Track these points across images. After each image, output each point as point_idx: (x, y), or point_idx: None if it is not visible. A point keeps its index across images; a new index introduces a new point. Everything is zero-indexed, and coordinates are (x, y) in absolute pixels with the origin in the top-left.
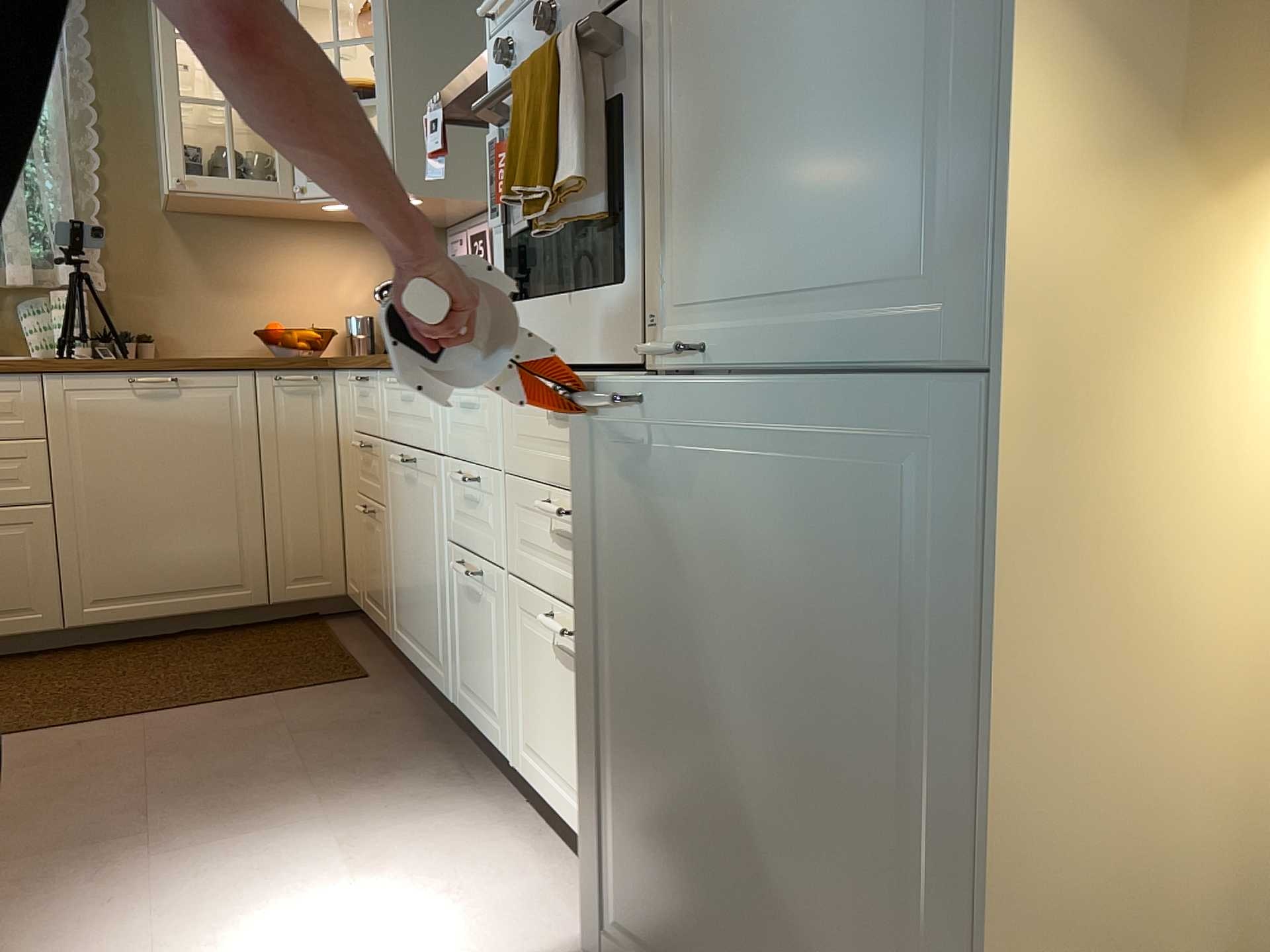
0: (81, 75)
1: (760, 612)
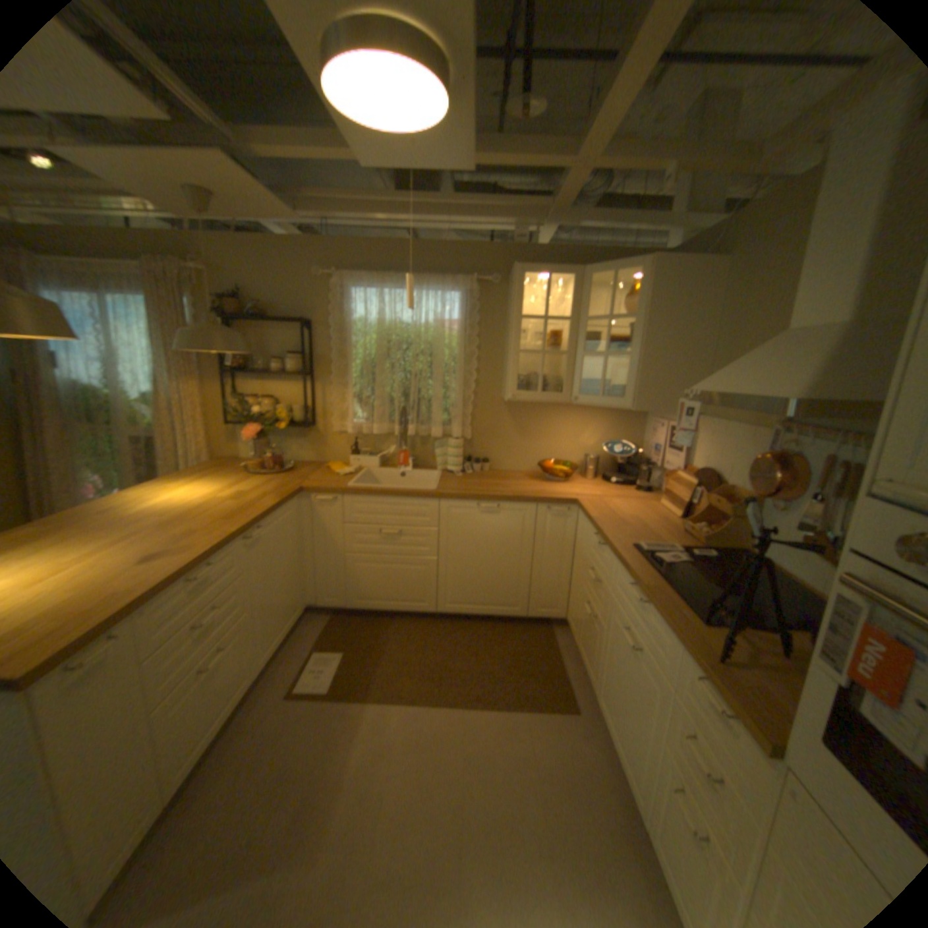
0: (474, 332)
1: None
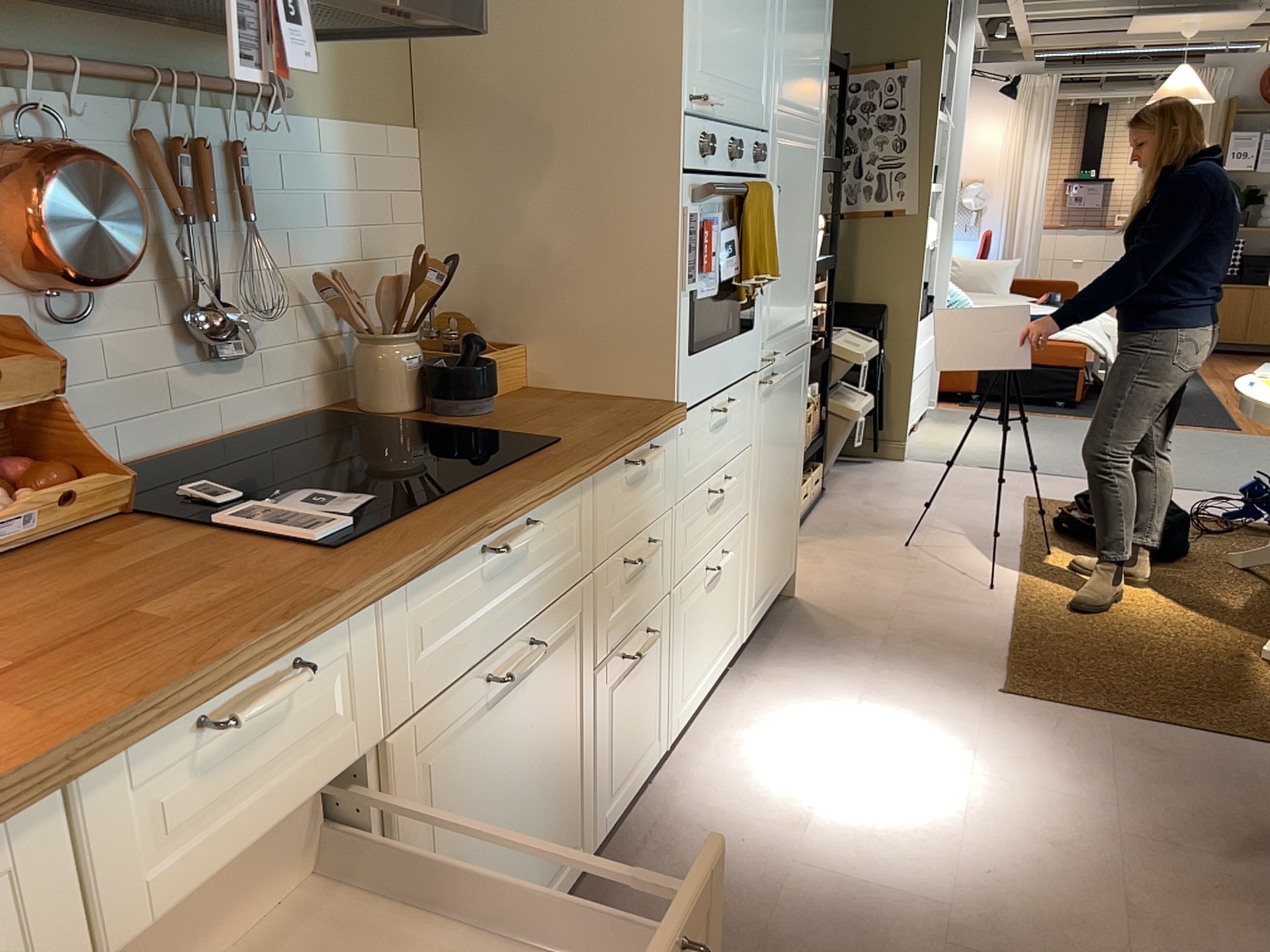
0: None
1: (777, 447)
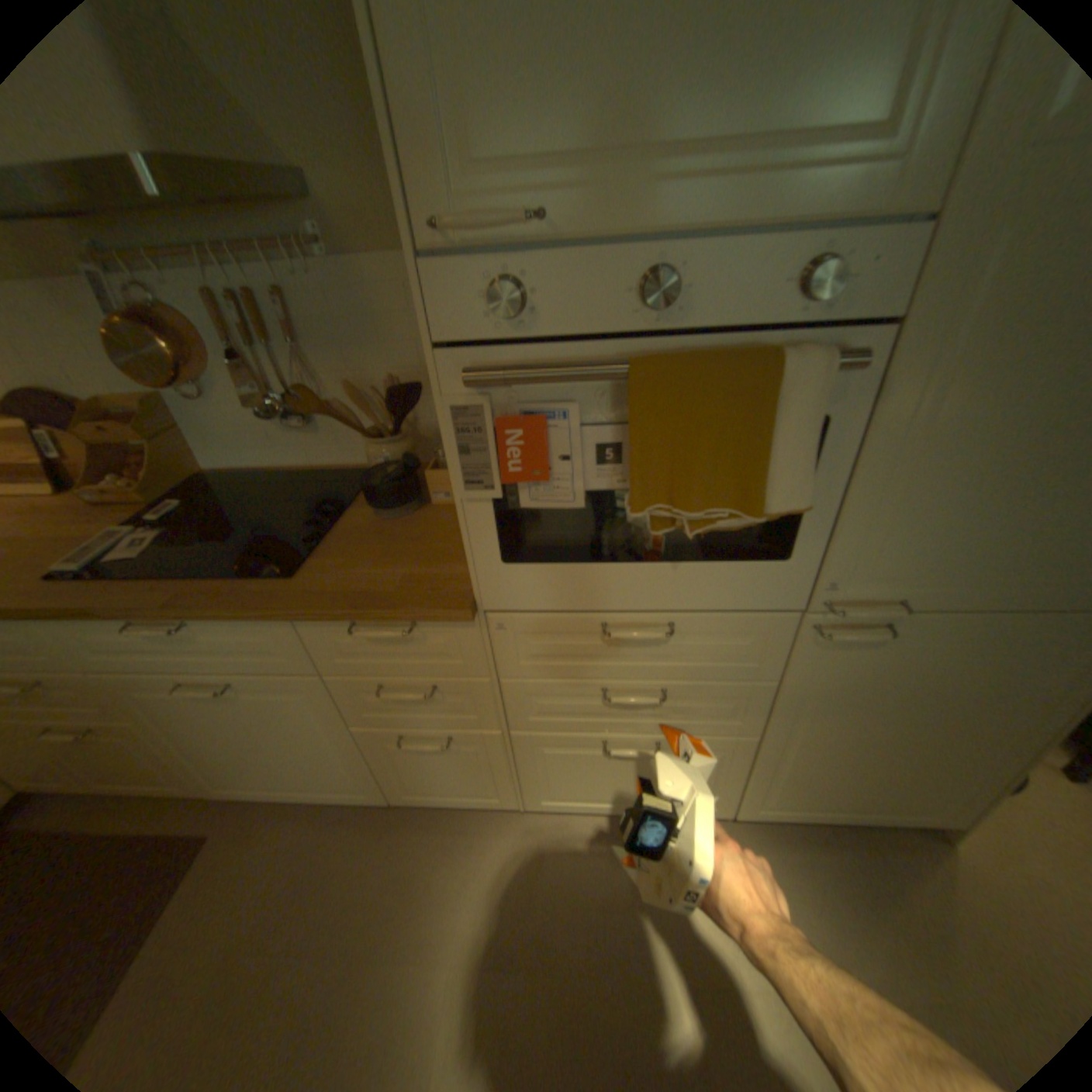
0: None
1: (897, 707)
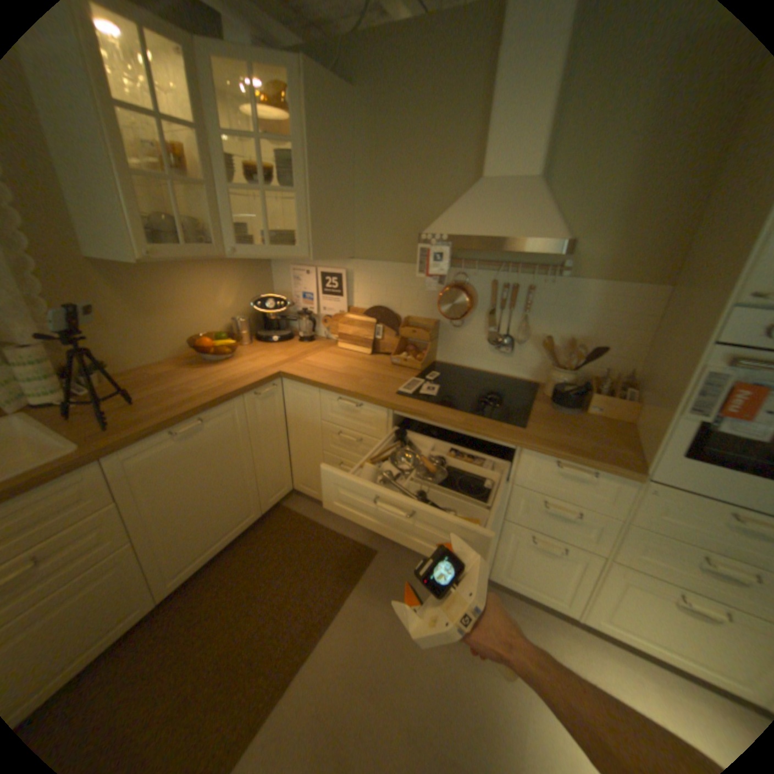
0: None
1: None
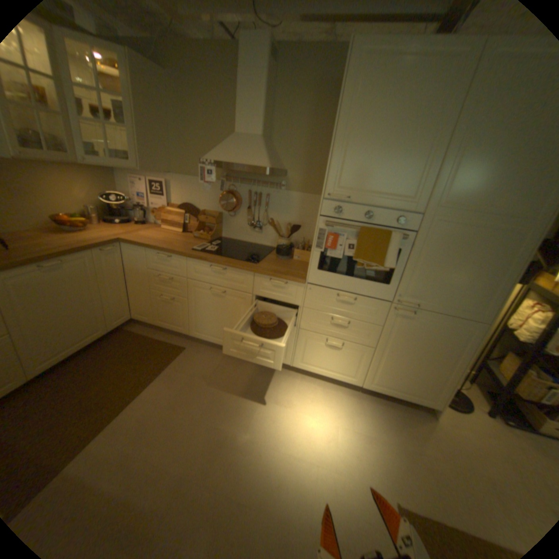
0: None
1: (416, 344)
